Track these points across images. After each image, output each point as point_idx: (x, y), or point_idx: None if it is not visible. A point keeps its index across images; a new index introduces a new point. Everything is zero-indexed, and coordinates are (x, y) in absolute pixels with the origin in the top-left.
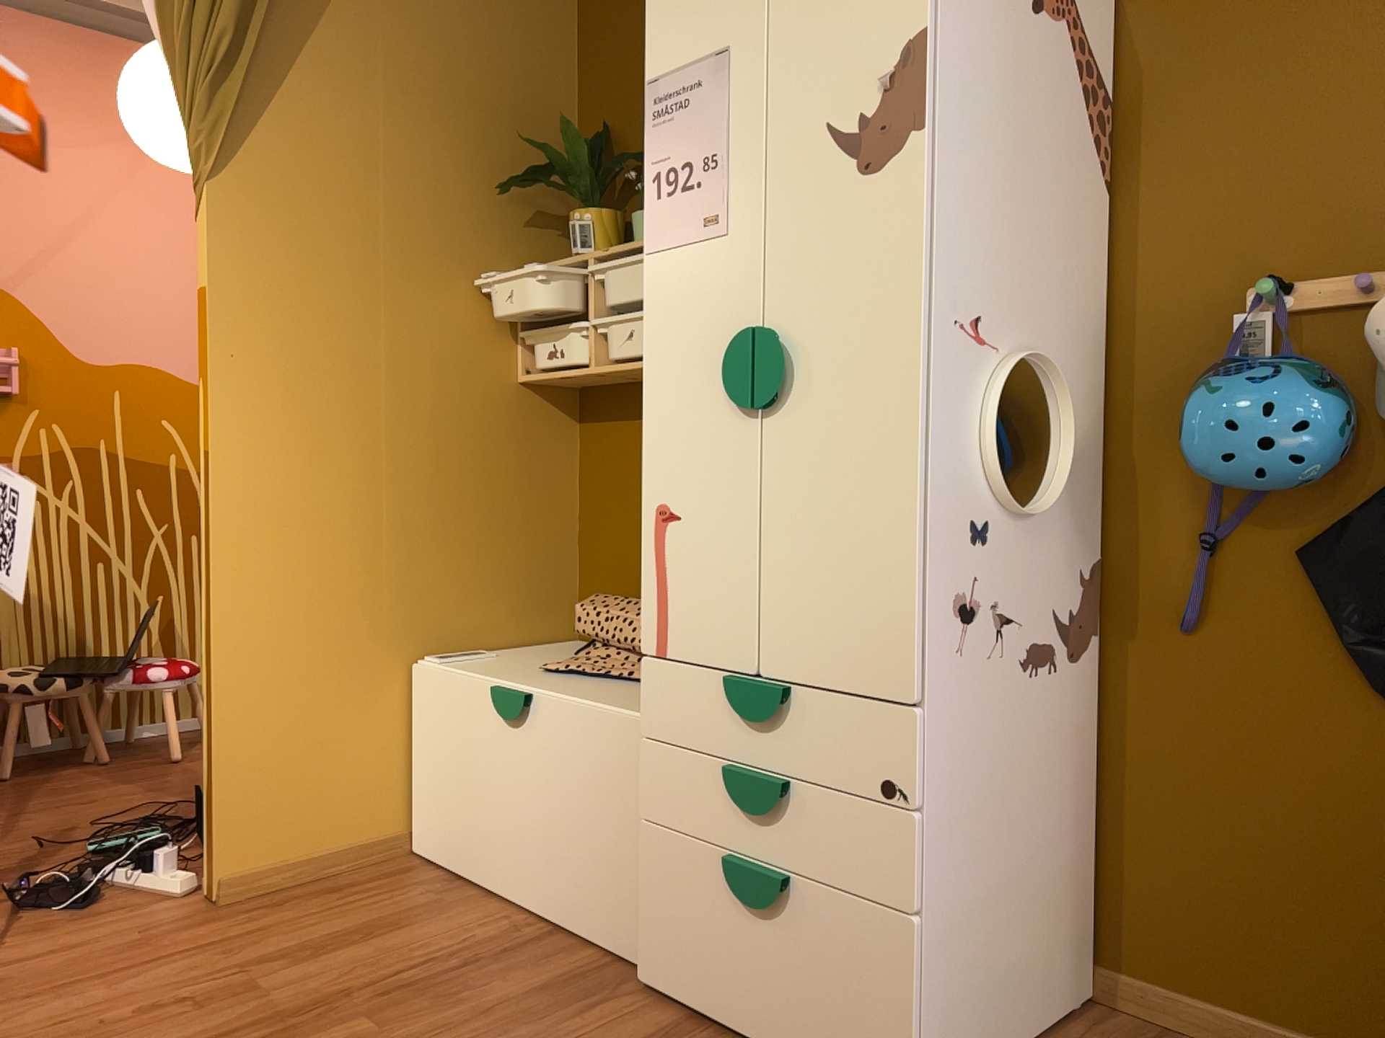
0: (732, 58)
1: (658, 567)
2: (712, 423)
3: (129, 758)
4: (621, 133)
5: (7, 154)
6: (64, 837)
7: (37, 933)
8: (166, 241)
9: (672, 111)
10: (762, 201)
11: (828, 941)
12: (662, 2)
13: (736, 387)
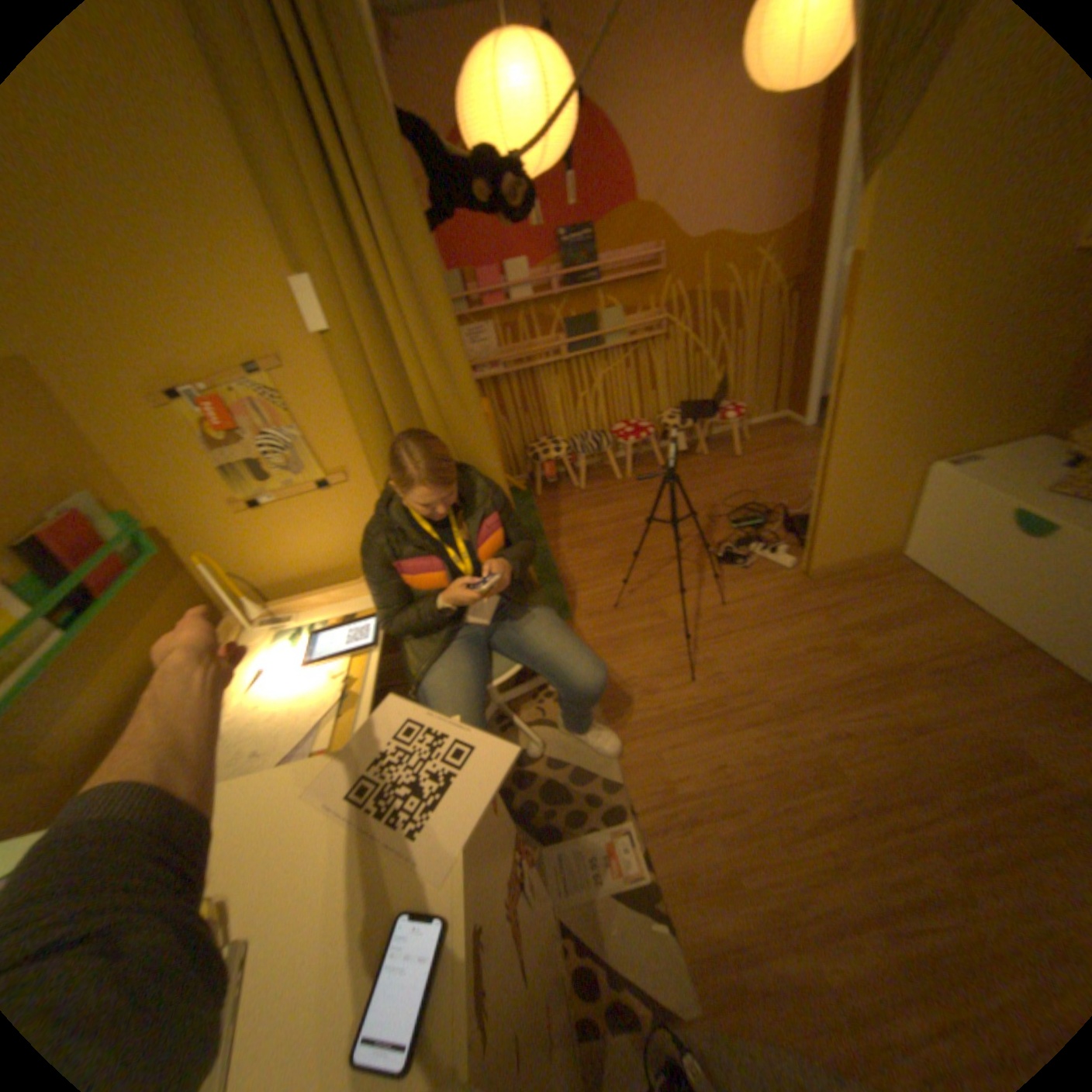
0: None
1: None
2: None
3: (713, 453)
4: None
5: (644, 103)
6: (714, 513)
7: (736, 583)
8: (729, 133)
9: None
10: None
11: None
12: None
13: None
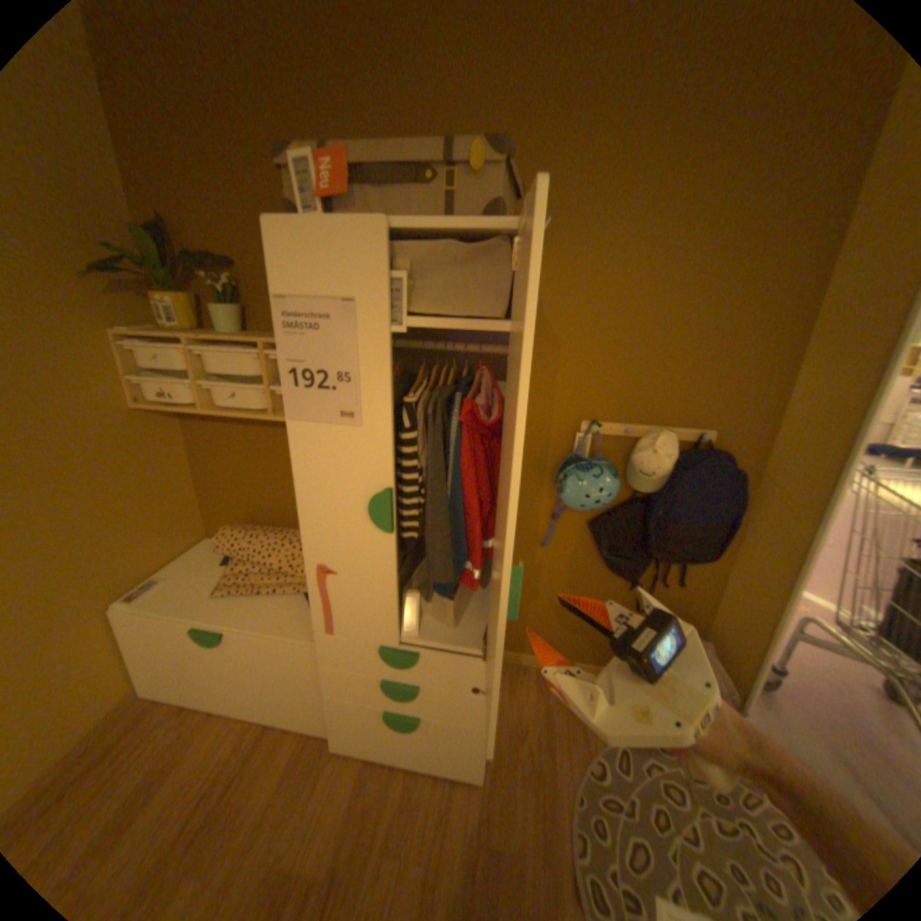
0: (357, 307)
1: (322, 595)
2: (358, 532)
3: None
4: (173, 225)
5: None
6: None
7: None
8: None
9: (302, 329)
10: (391, 416)
11: (441, 738)
12: (279, 231)
13: (380, 524)
